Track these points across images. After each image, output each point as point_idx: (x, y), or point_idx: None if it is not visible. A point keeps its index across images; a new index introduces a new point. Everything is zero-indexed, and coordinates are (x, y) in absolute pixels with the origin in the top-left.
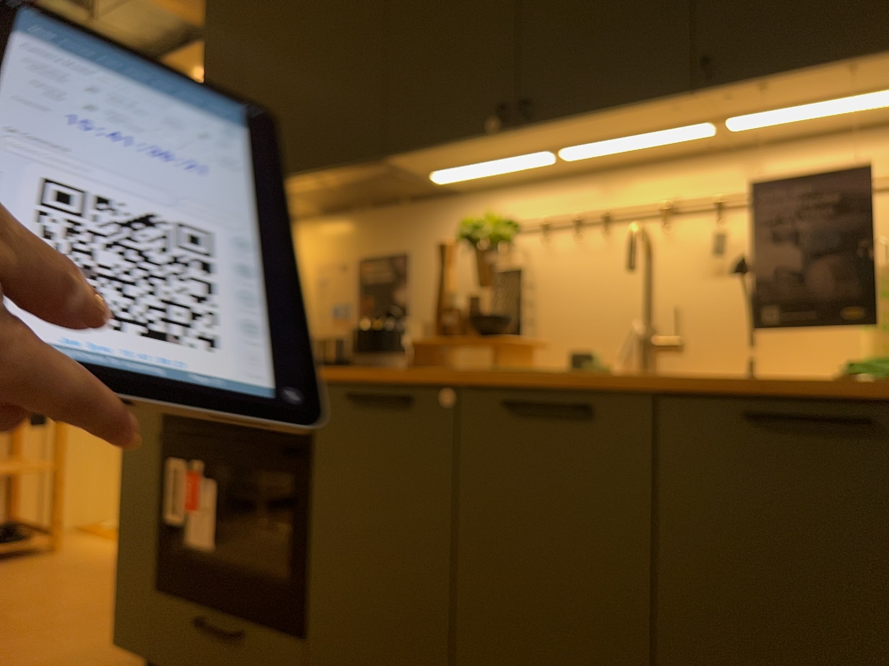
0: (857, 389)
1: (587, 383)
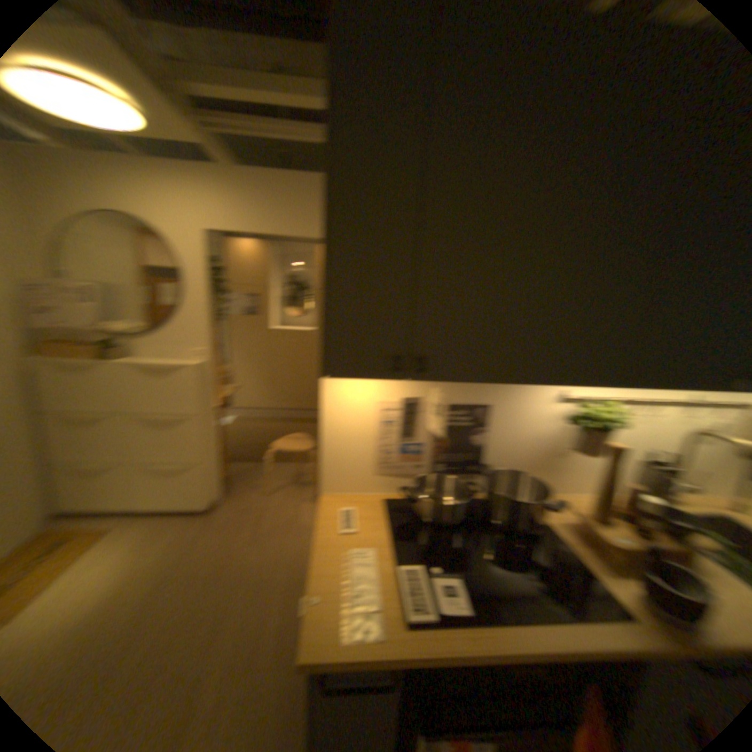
0: None
1: None
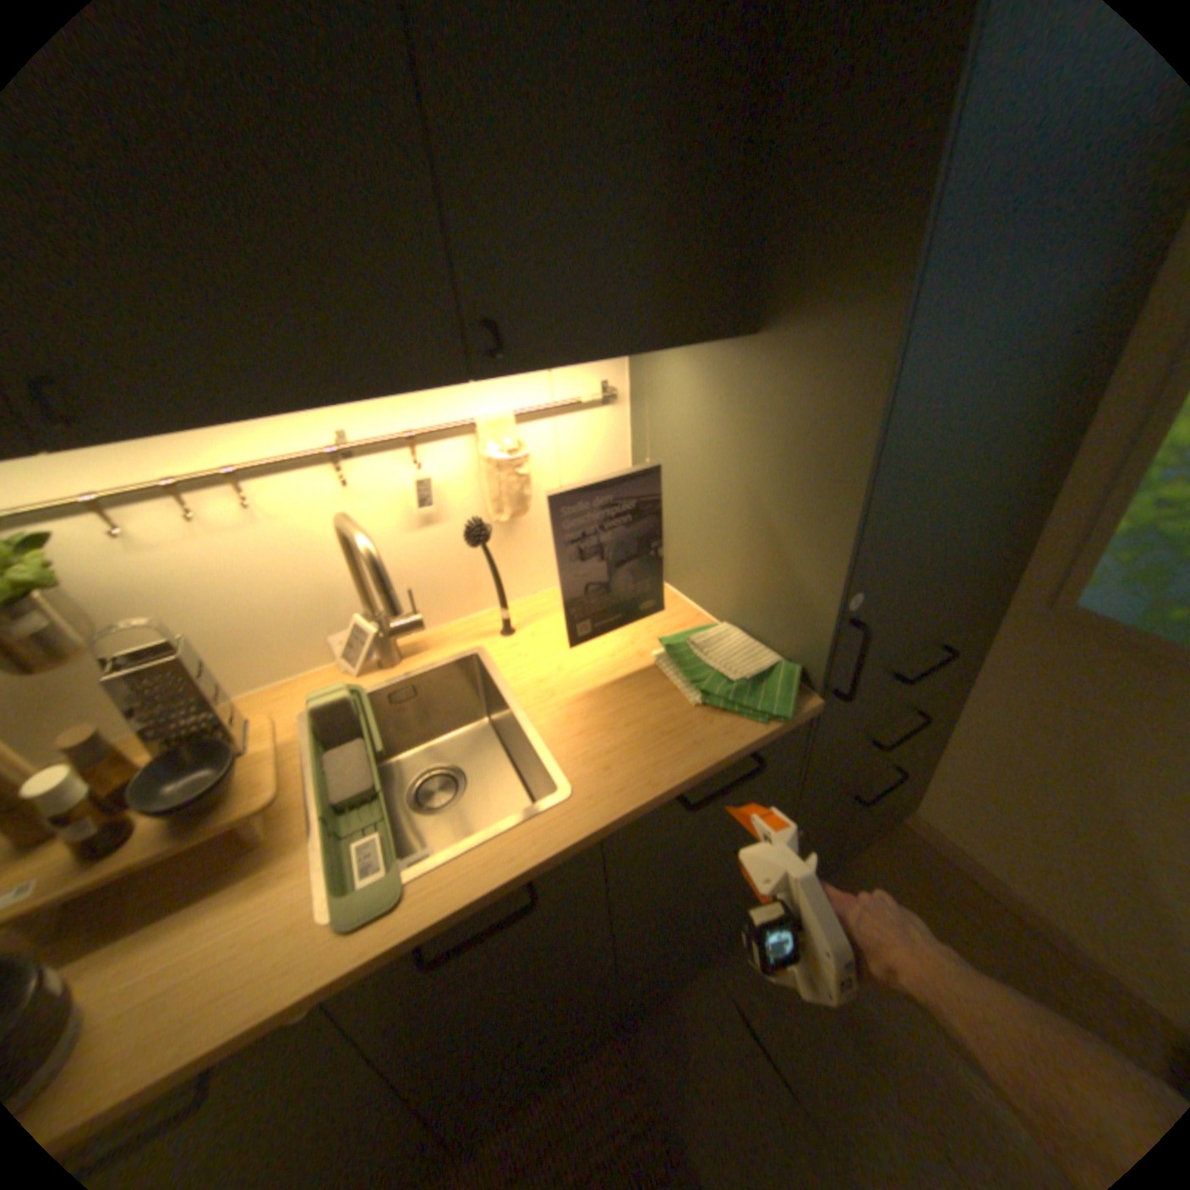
0: (756, 750)
1: (526, 877)
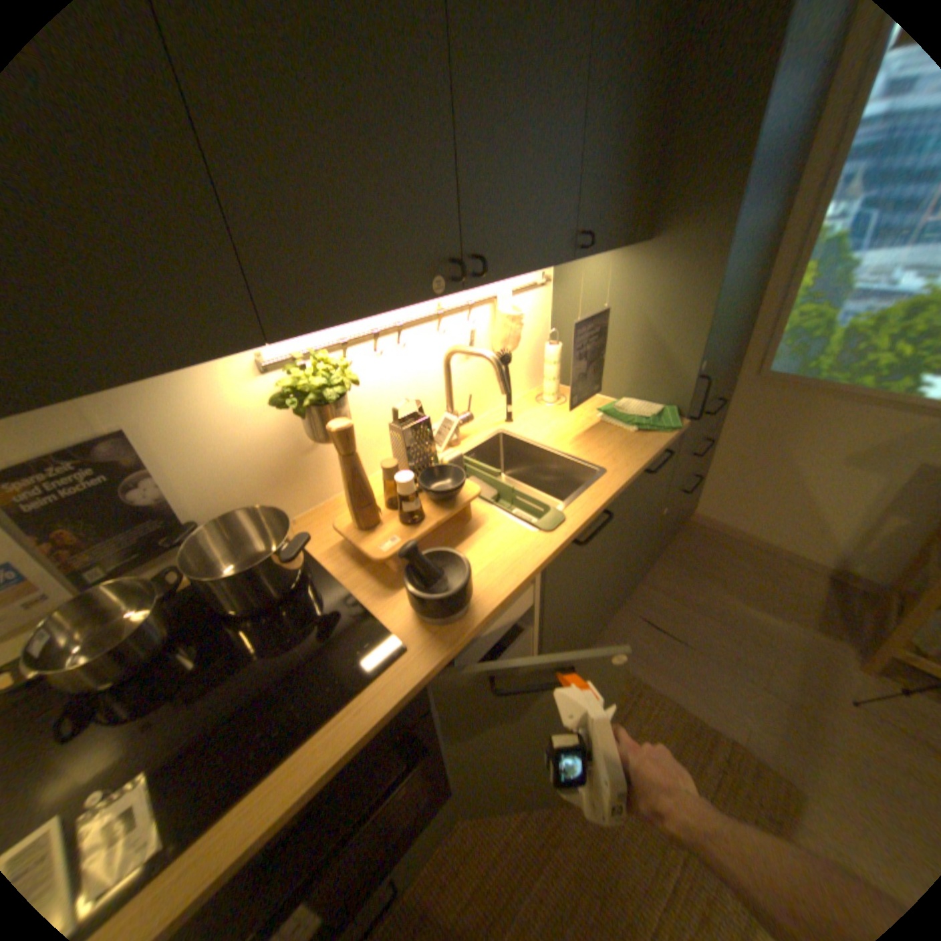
0: (671, 443)
1: (608, 501)
